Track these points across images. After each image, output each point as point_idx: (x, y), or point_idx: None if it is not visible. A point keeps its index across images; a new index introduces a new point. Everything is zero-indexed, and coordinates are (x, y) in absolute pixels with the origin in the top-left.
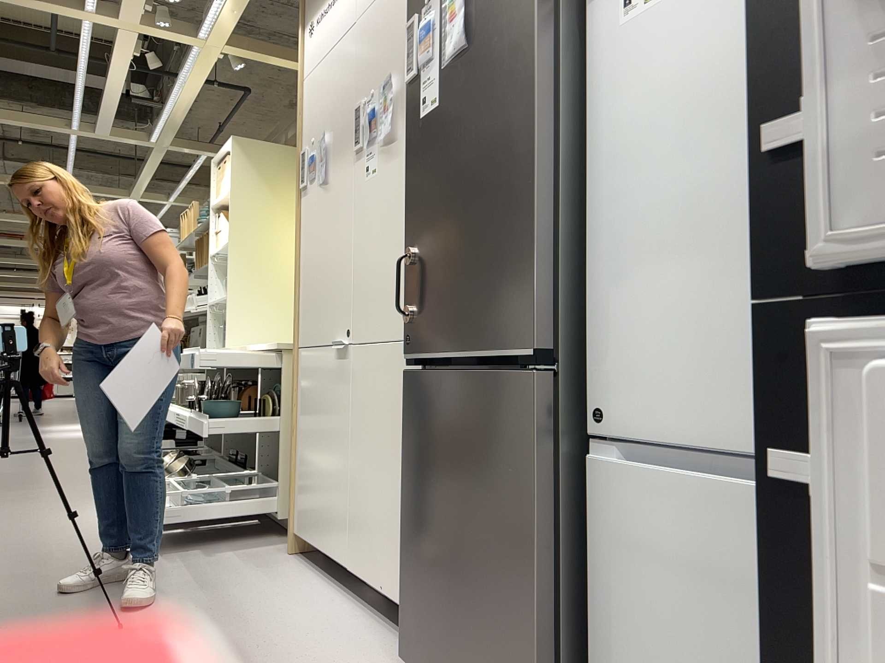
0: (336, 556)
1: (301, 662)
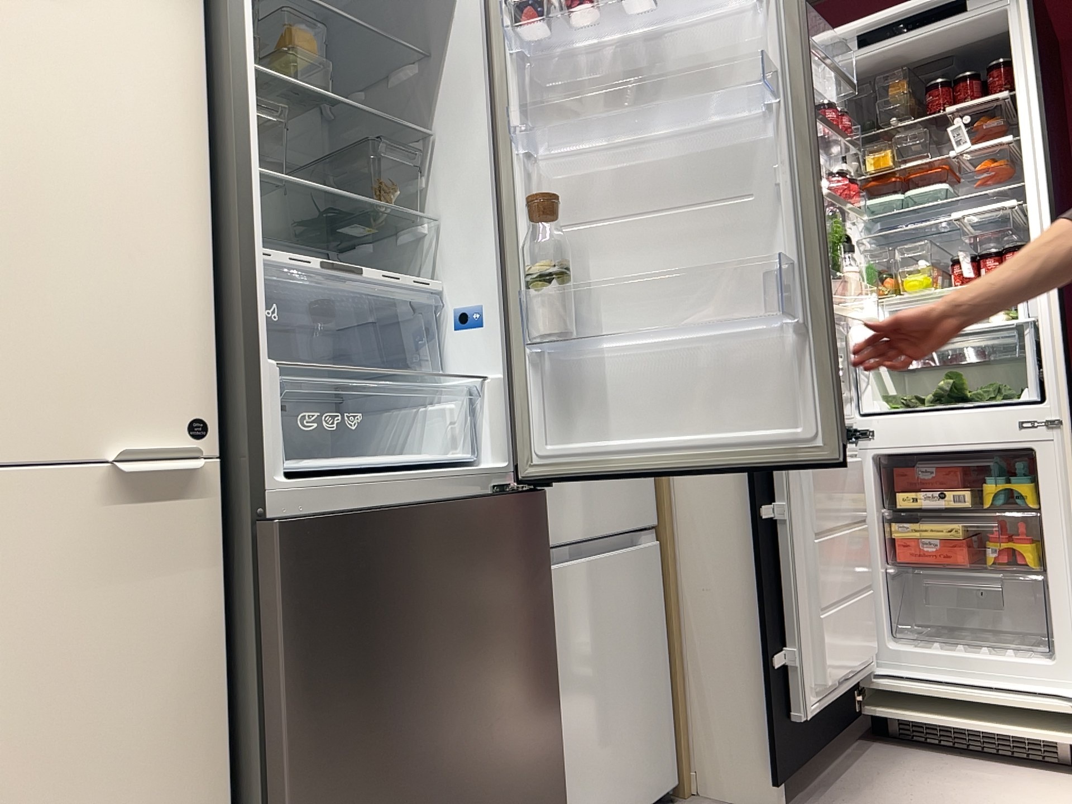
0: None
1: None
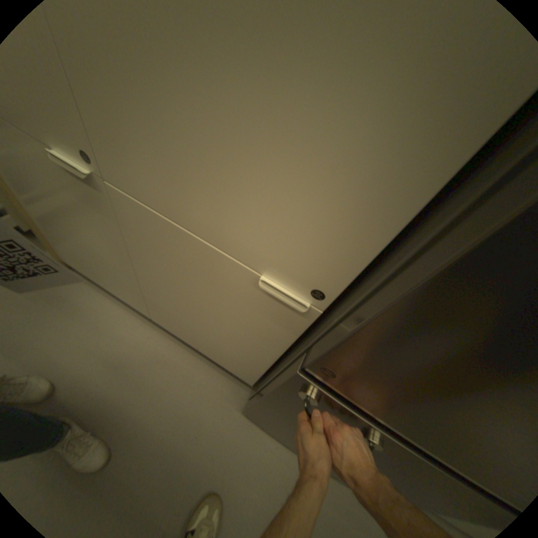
0: (133, 306)
1: (176, 433)
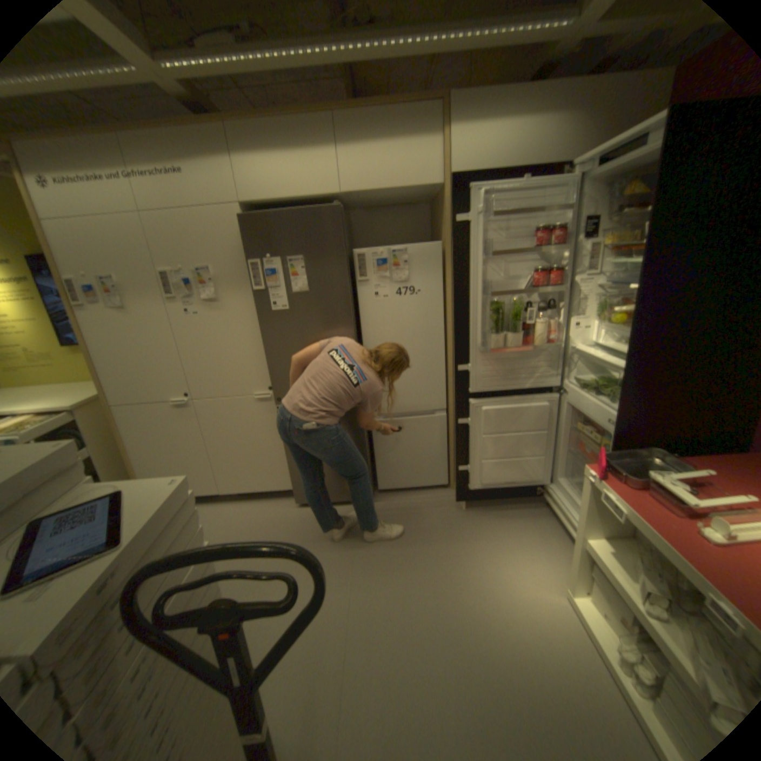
0: (205, 493)
1: (260, 530)
